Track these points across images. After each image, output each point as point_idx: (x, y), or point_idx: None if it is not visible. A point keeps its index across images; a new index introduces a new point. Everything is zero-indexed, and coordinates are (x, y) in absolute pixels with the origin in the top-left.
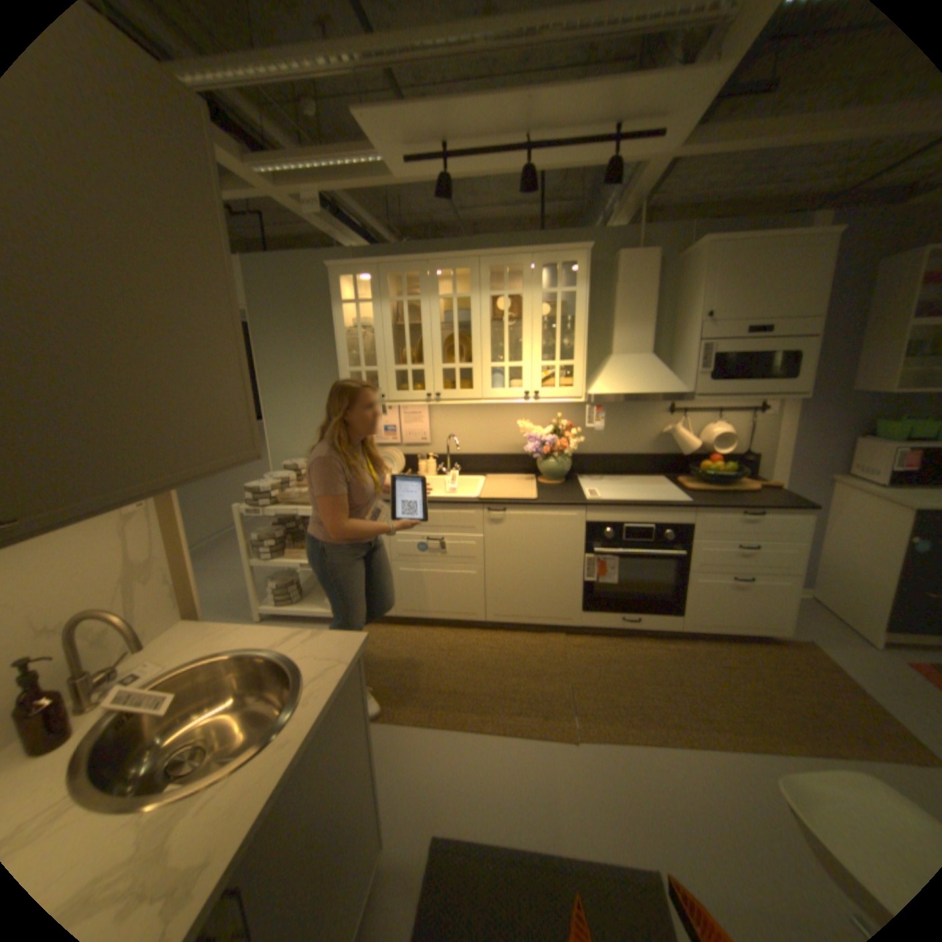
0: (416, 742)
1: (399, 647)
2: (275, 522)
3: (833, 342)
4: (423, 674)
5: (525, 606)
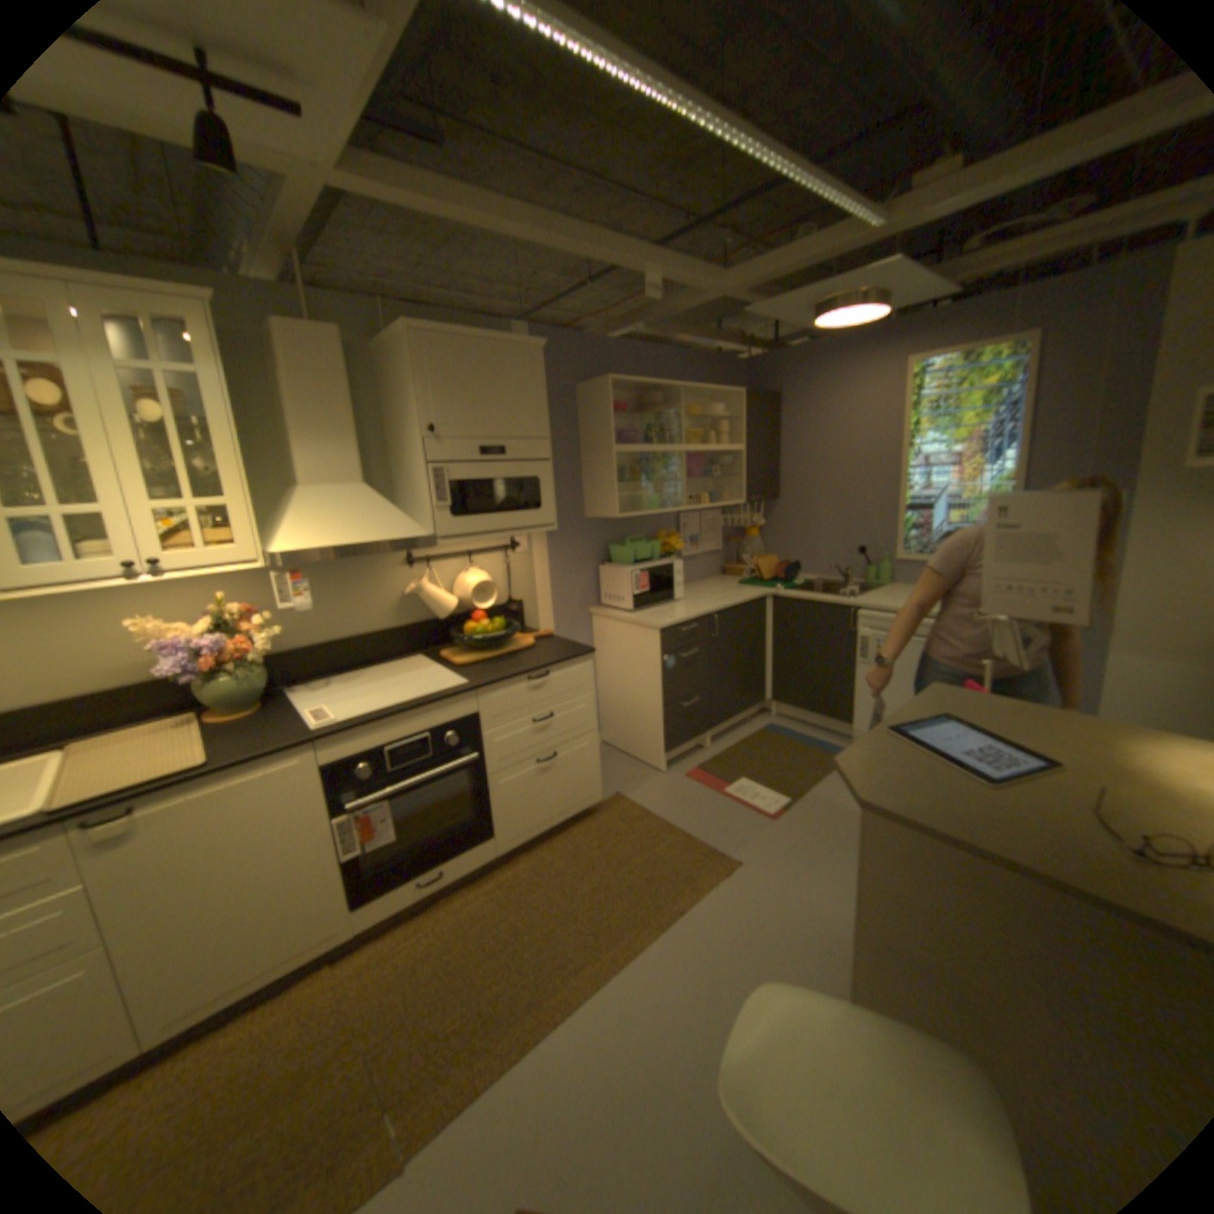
0: None
1: None
2: None
3: (558, 469)
4: None
5: (233, 968)
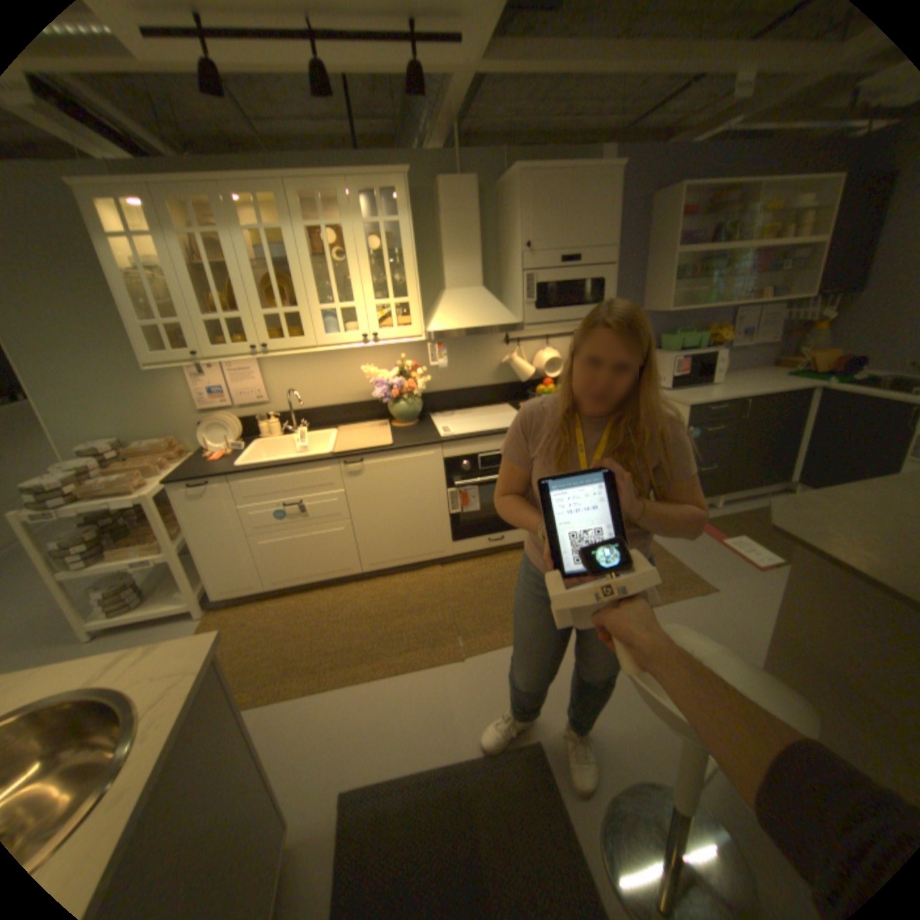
0: (307, 711)
1: (273, 622)
2: (81, 522)
3: (626, 270)
4: (305, 642)
5: (398, 549)
